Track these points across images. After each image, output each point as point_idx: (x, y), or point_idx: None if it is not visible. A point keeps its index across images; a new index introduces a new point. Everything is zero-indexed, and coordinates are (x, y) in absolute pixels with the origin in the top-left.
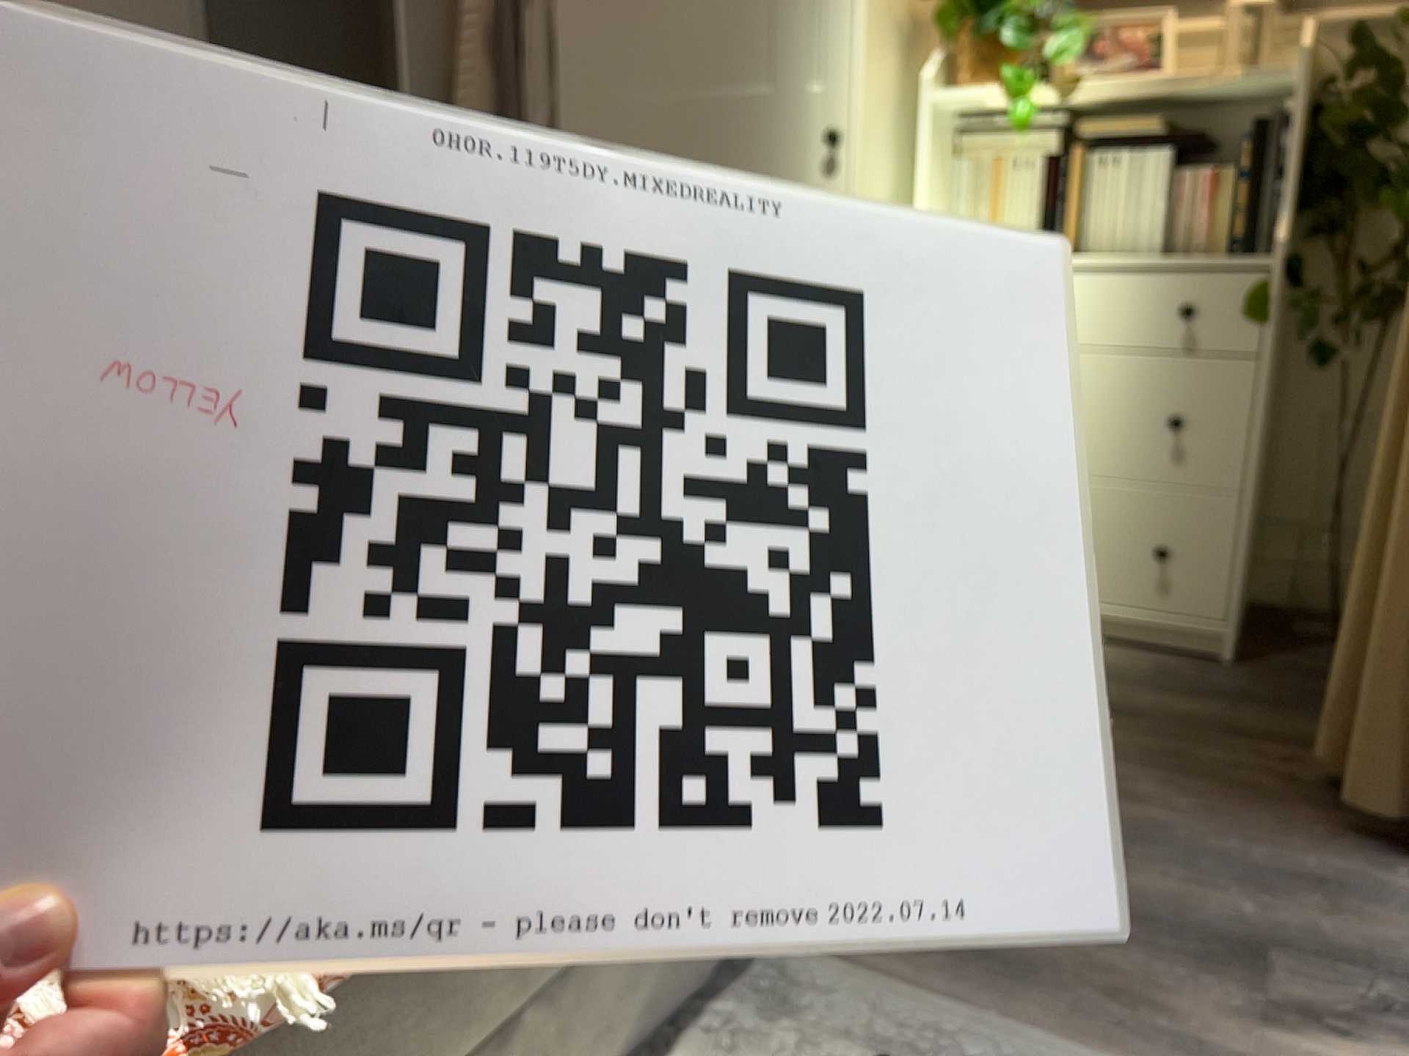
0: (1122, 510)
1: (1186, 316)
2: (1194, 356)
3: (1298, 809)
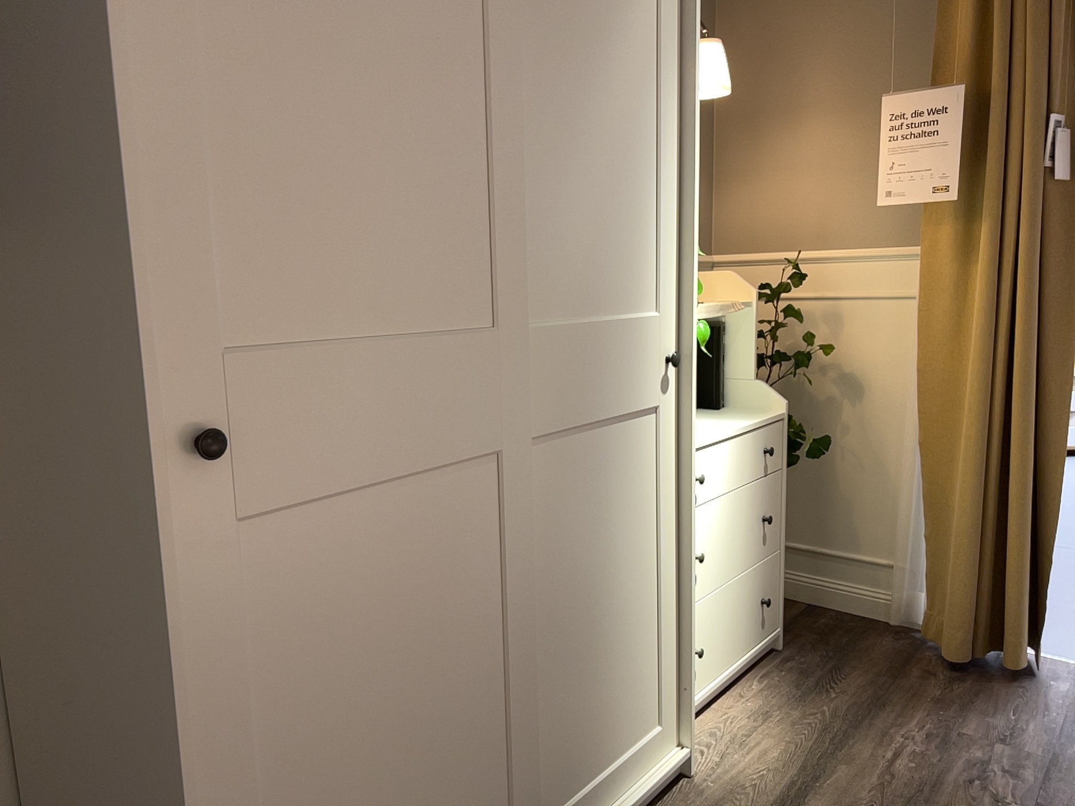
0: (751, 586)
1: (772, 454)
2: (767, 477)
3: (982, 686)
